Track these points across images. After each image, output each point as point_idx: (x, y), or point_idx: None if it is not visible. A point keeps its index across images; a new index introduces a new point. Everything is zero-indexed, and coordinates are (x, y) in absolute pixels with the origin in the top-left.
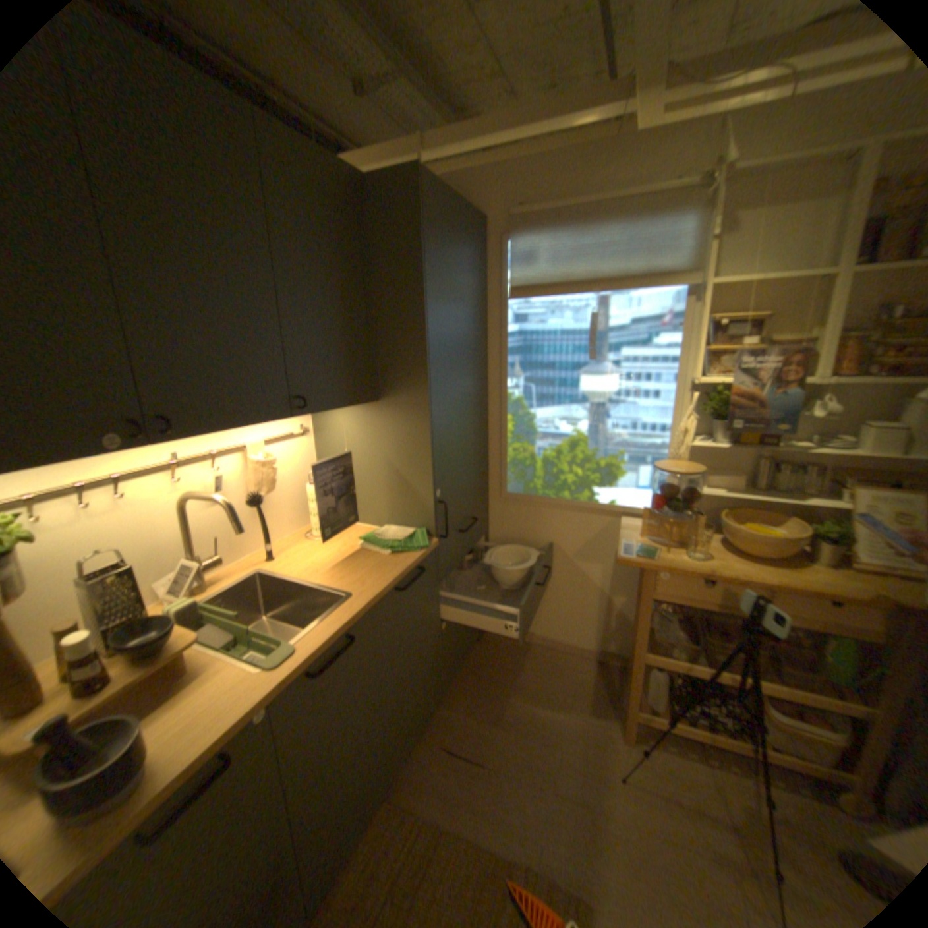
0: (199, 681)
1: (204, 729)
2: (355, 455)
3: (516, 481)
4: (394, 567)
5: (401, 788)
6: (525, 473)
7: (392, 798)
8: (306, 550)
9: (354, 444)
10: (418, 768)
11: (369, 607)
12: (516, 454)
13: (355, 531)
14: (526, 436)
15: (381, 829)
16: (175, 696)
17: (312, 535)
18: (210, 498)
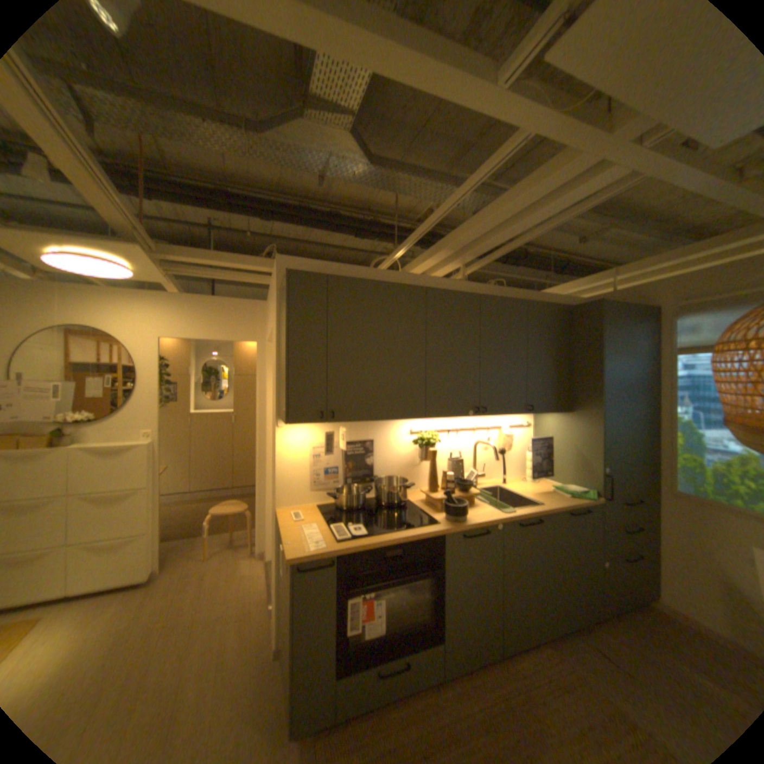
0: (479, 508)
1: (483, 518)
2: (555, 441)
3: (686, 483)
4: (571, 502)
5: (563, 650)
6: (696, 478)
7: (556, 651)
8: (522, 485)
9: (555, 434)
10: (577, 648)
11: (553, 512)
12: (686, 462)
13: (551, 484)
14: (695, 449)
15: (547, 658)
16: (472, 508)
17: (525, 480)
18: (487, 443)
